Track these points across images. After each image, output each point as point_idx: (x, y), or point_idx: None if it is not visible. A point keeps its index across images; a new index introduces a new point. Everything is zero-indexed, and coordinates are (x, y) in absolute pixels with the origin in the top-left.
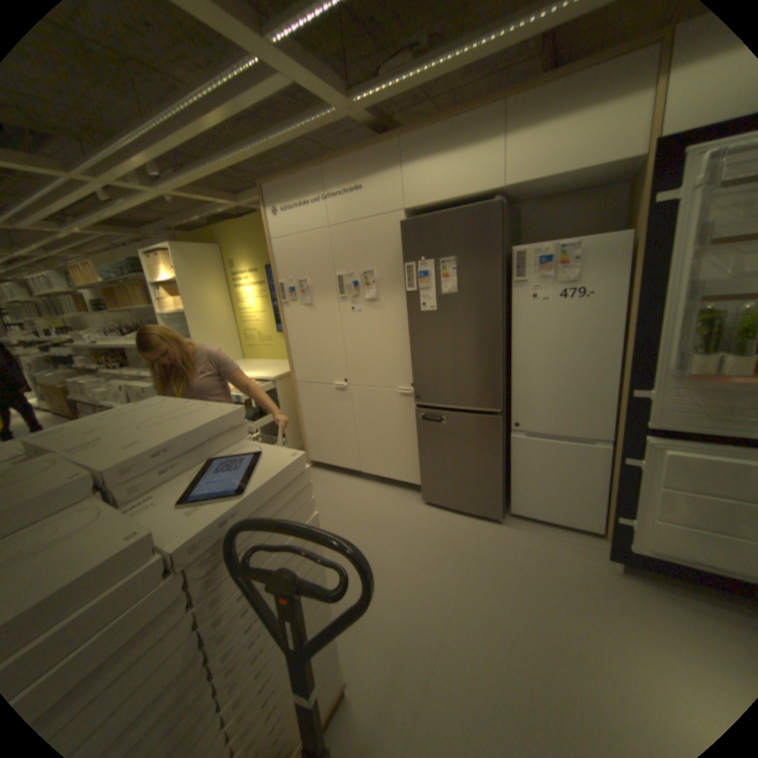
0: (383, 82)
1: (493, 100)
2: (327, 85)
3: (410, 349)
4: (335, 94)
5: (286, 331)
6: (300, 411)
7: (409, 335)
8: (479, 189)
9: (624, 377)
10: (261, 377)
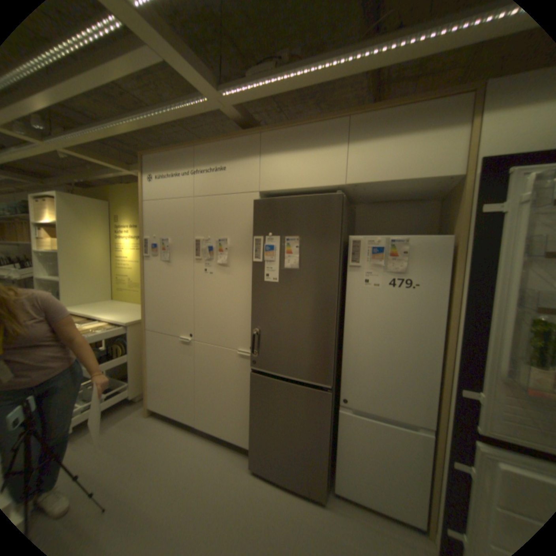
0: (249, 83)
1: (340, 115)
2: (197, 71)
3: (252, 313)
4: (205, 83)
5: (143, 281)
6: (145, 359)
7: (253, 300)
8: (324, 183)
9: (446, 367)
10: (114, 321)
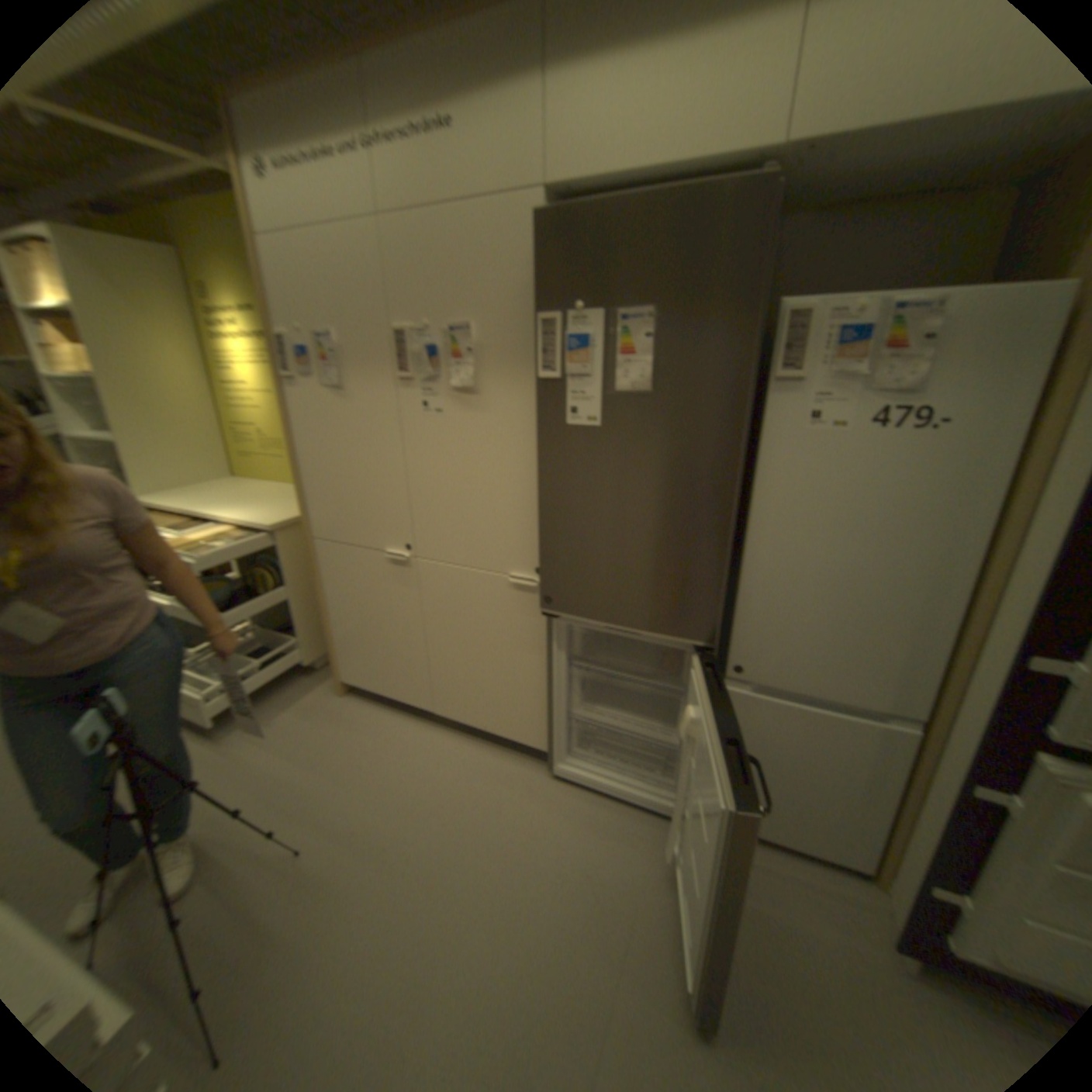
0: None
1: None
2: None
3: (537, 498)
4: None
5: (287, 436)
6: (319, 593)
7: (537, 469)
8: (722, 143)
9: (976, 603)
10: (243, 522)
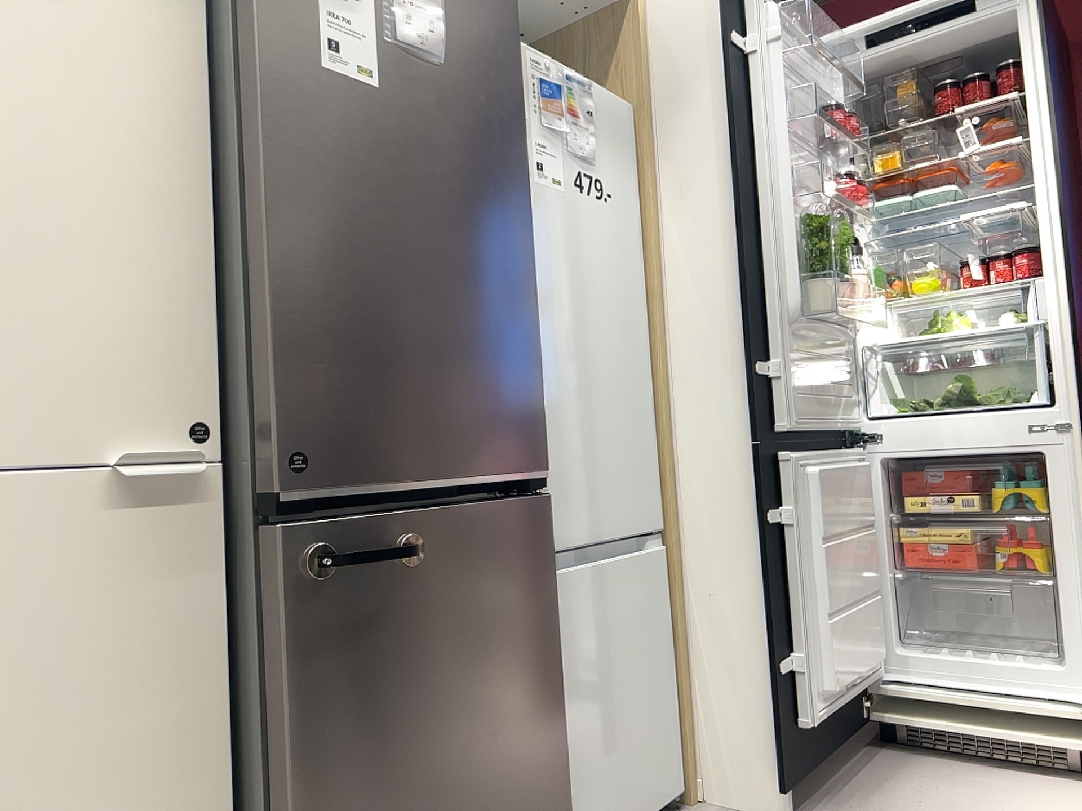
0: None
1: None
2: None
3: (191, 244)
4: None
5: None
6: None
7: (190, 175)
8: None
9: (653, 382)
10: None
